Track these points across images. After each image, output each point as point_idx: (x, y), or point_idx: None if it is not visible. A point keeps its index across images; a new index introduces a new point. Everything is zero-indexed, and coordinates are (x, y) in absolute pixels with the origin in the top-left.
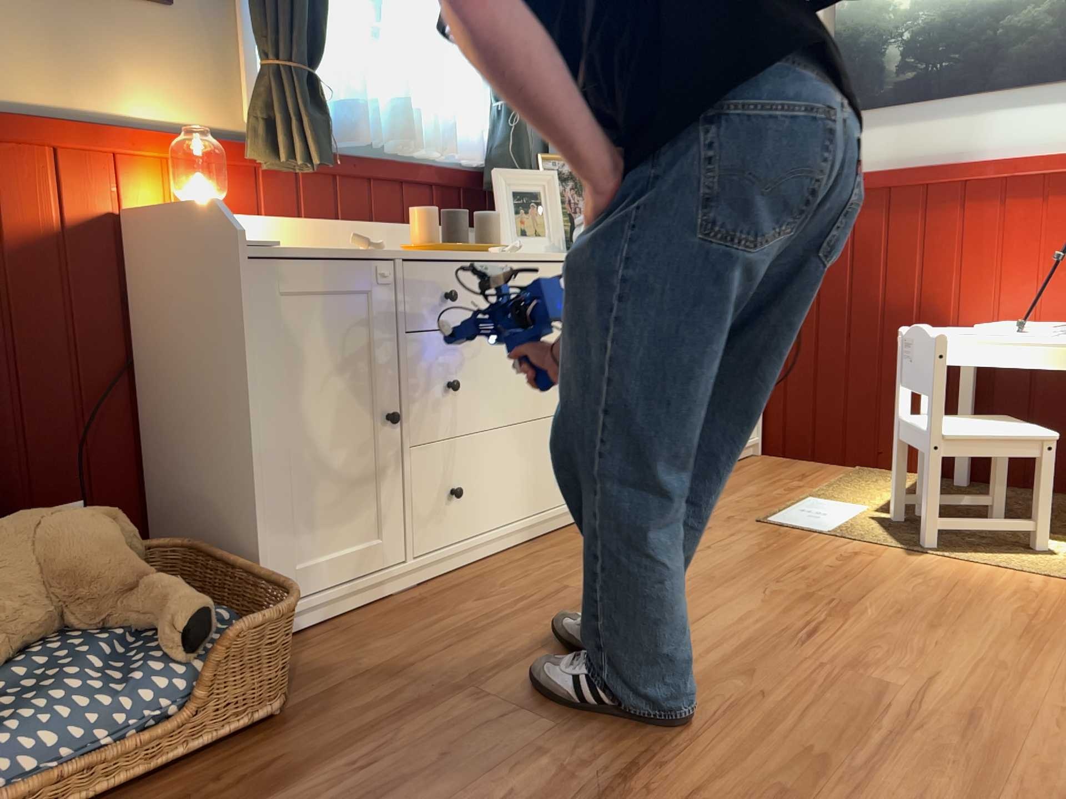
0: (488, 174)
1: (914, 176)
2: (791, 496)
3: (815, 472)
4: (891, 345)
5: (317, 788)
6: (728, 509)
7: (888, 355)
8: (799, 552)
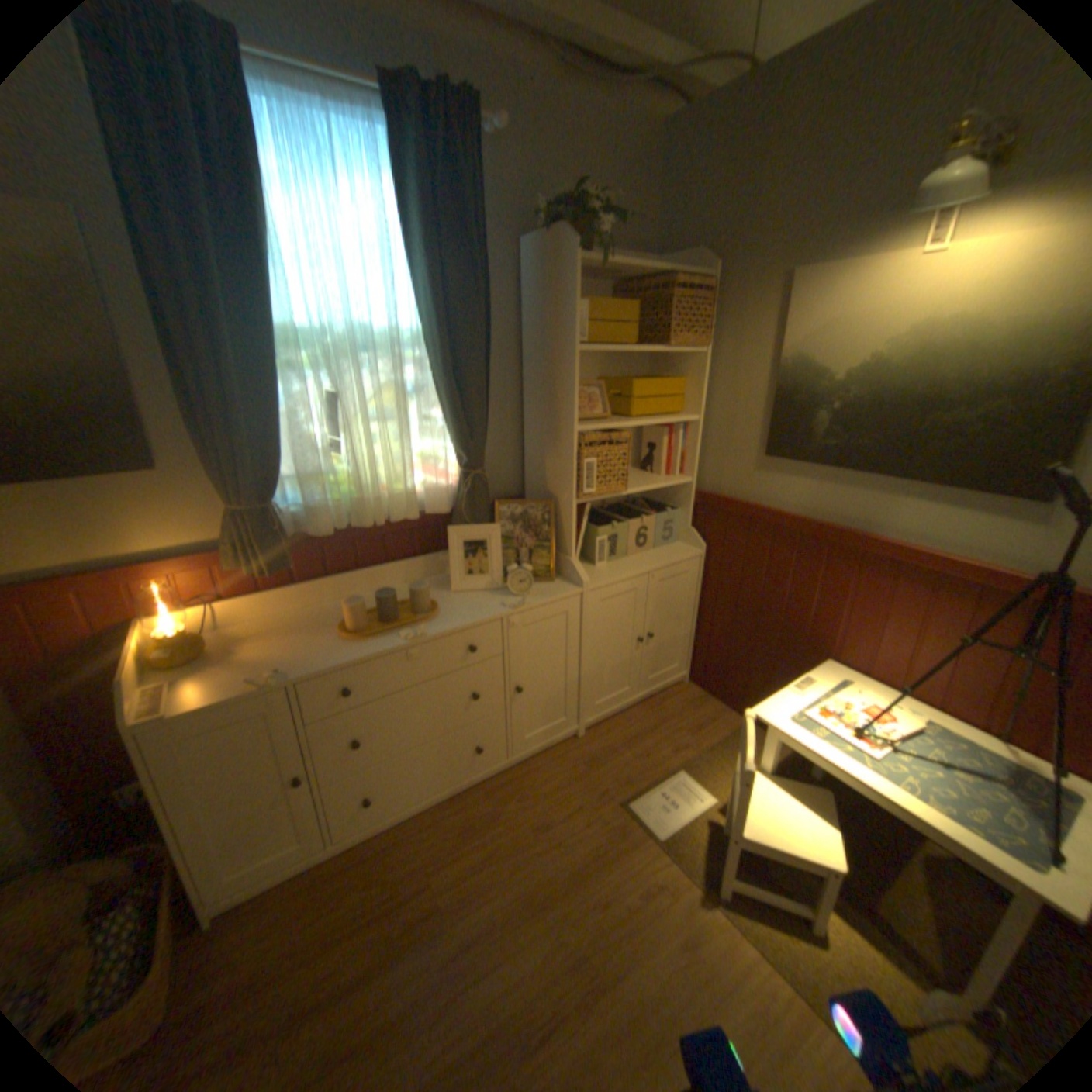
0: (454, 519)
1: (824, 533)
2: (671, 765)
3: (713, 724)
4: (786, 653)
5: None
6: (611, 779)
7: (782, 659)
8: (619, 876)
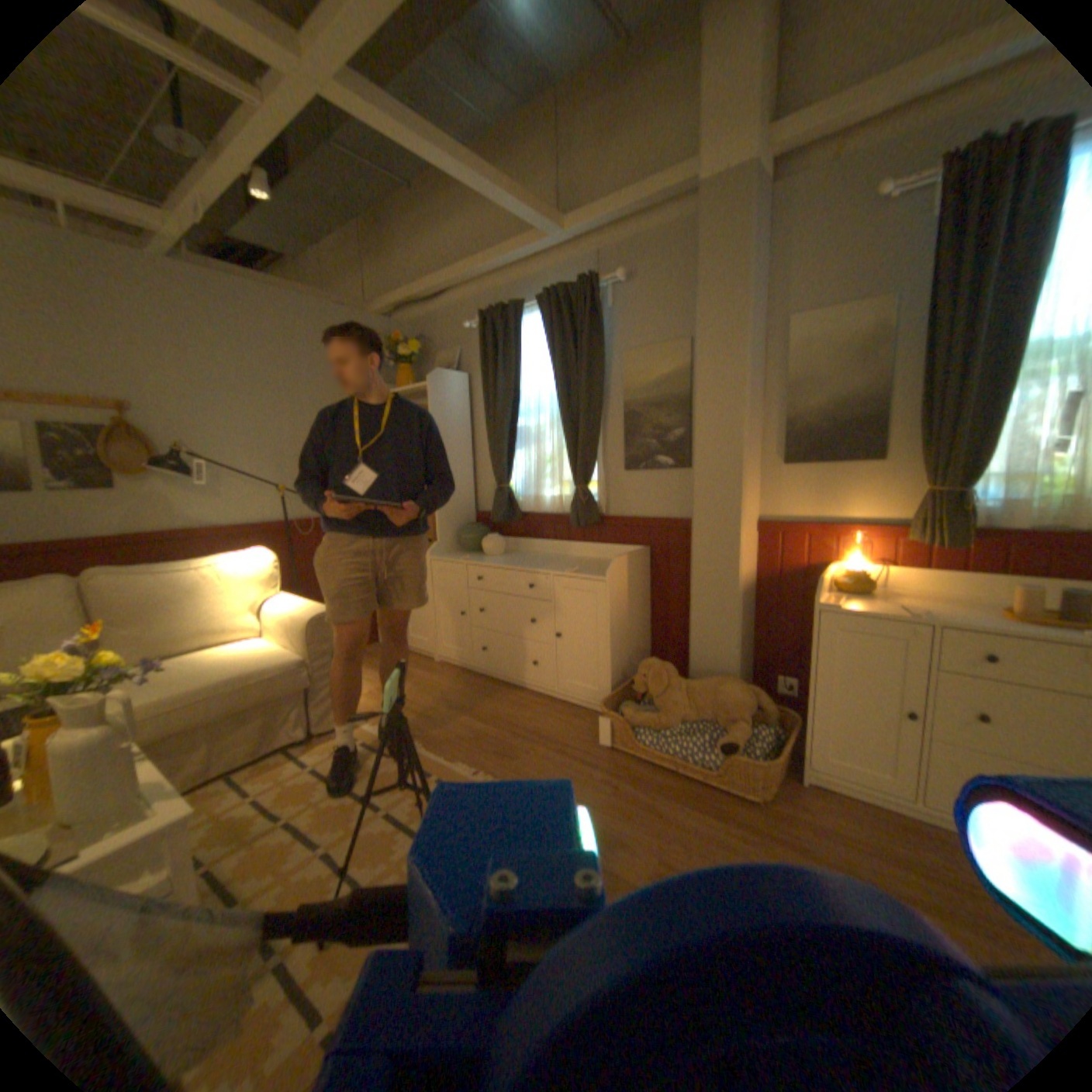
0: None
1: None
2: None
3: None
4: None
5: (727, 832)
6: None
7: None
8: None
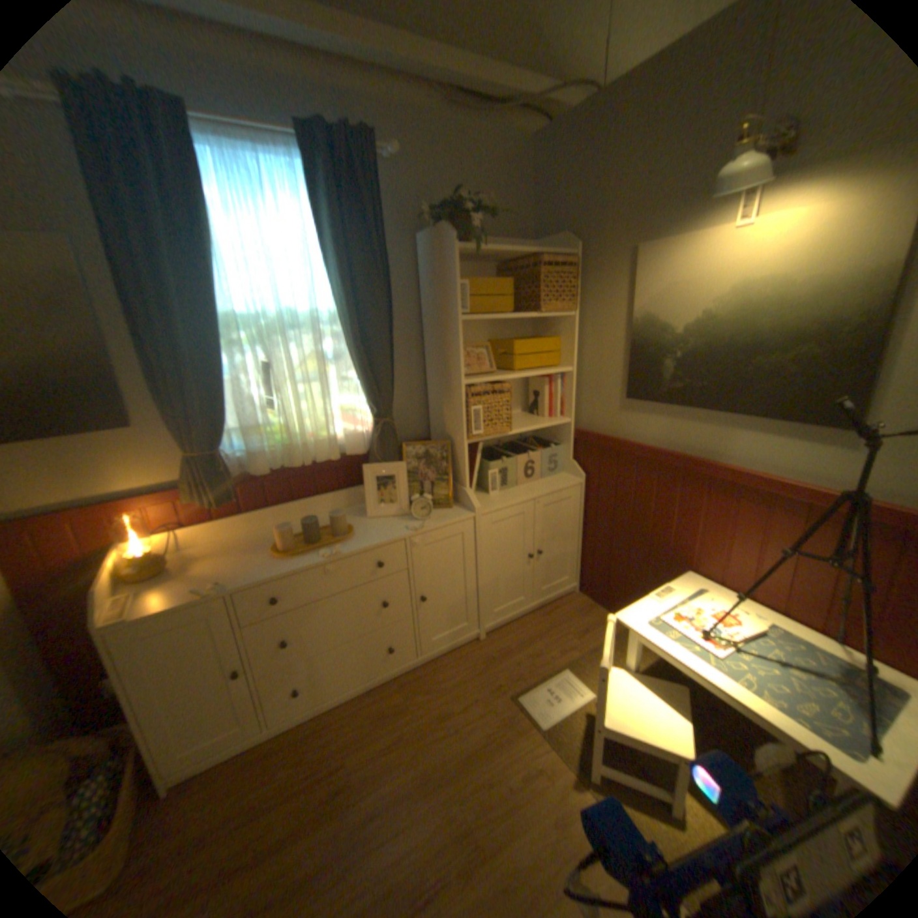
0: (371, 458)
1: (677, 462)
2: (558, 664)
3: (598, 628)
4: (655, 566)
5: None
6: (506, 676)
7: (653, 571)
8: (505, 760)
